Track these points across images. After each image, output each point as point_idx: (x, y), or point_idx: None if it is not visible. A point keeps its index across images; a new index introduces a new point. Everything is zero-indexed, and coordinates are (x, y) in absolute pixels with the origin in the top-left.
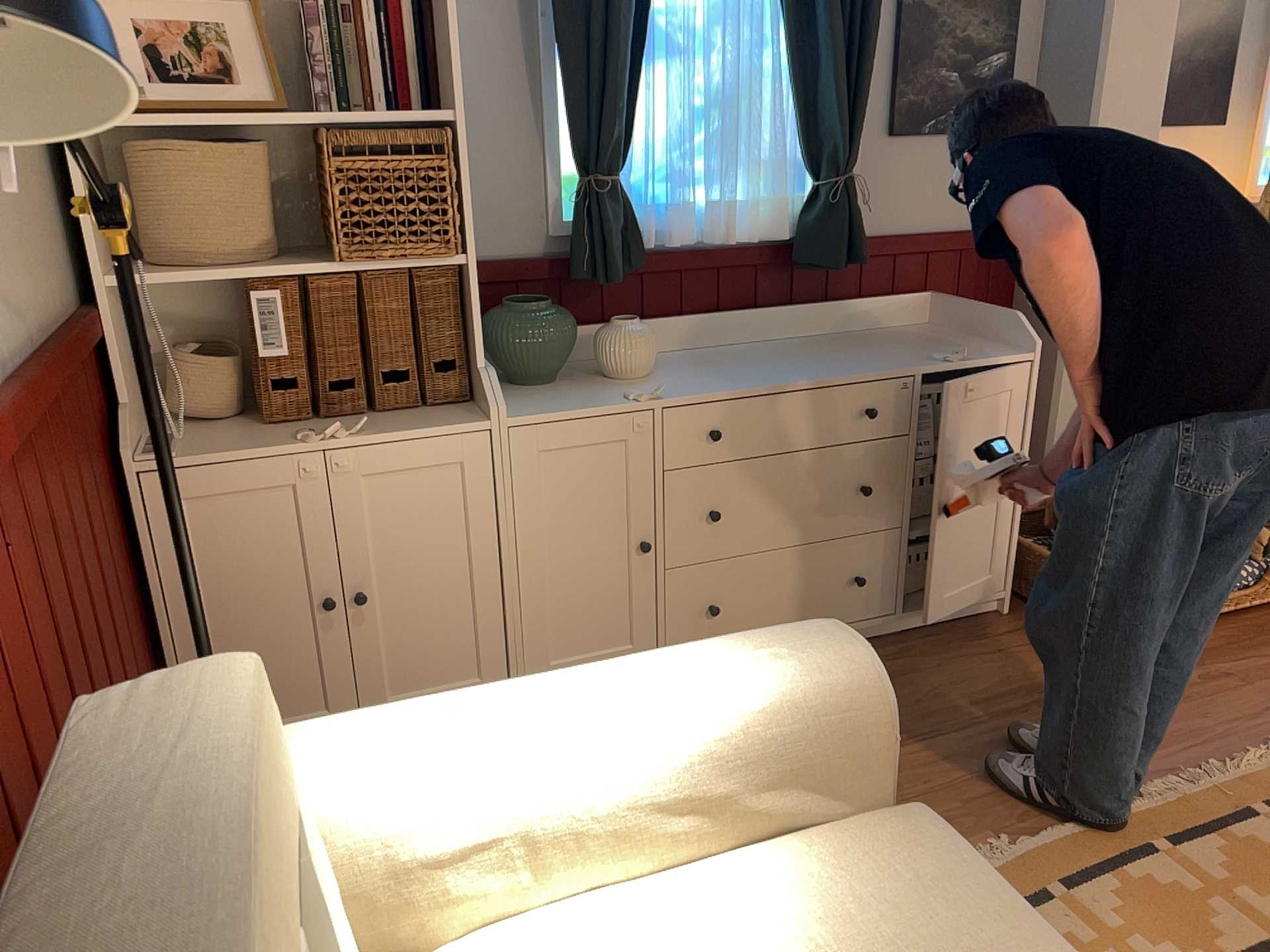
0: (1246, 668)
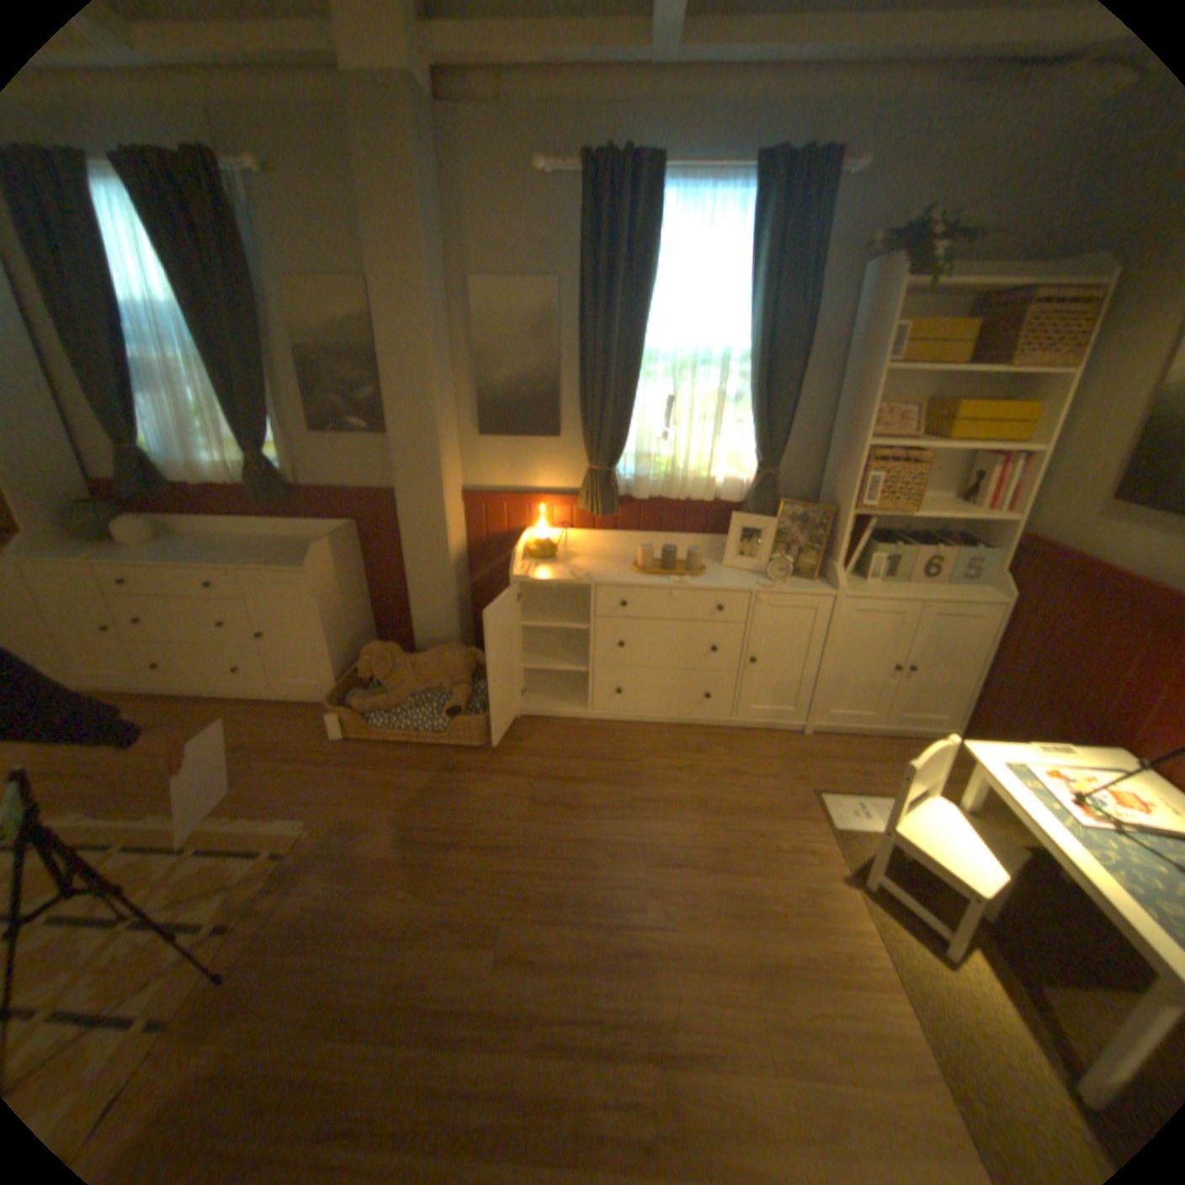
0: (372, 777)
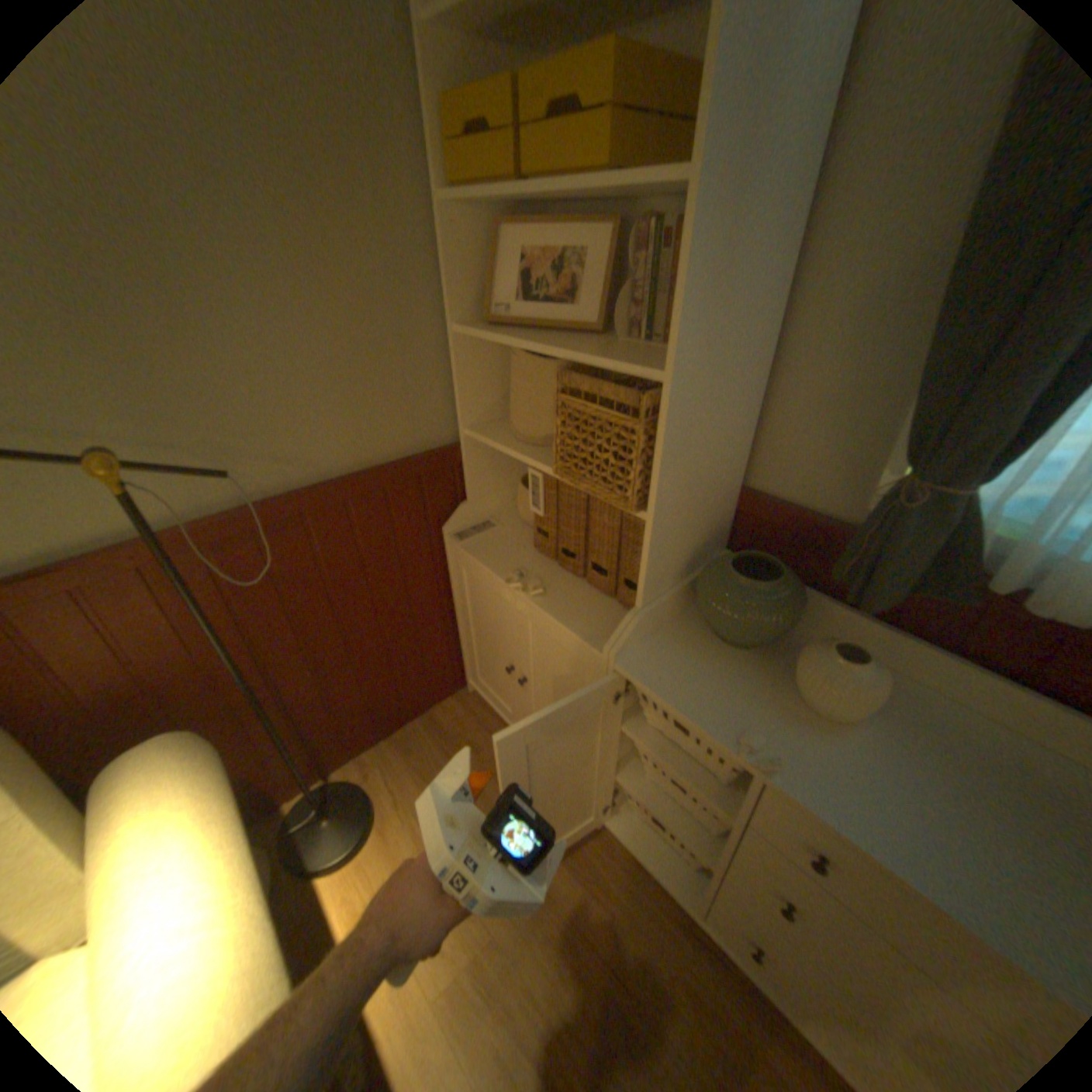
0: None
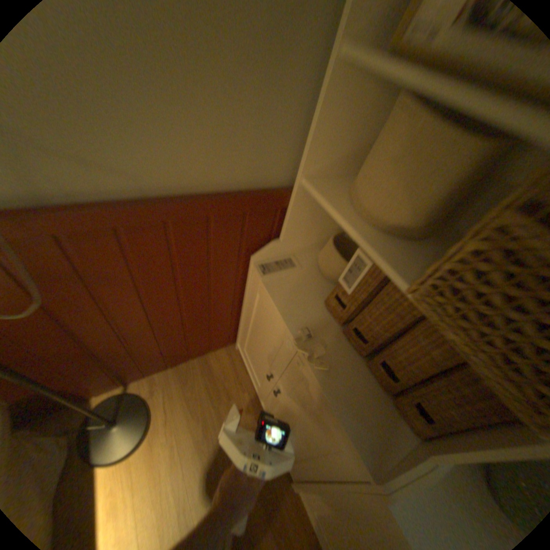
0: None
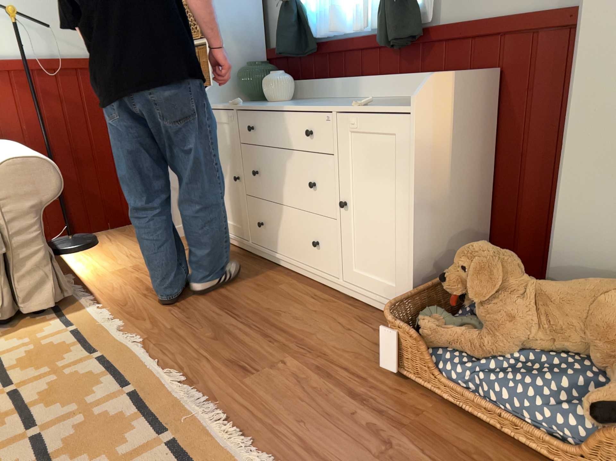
0: None
